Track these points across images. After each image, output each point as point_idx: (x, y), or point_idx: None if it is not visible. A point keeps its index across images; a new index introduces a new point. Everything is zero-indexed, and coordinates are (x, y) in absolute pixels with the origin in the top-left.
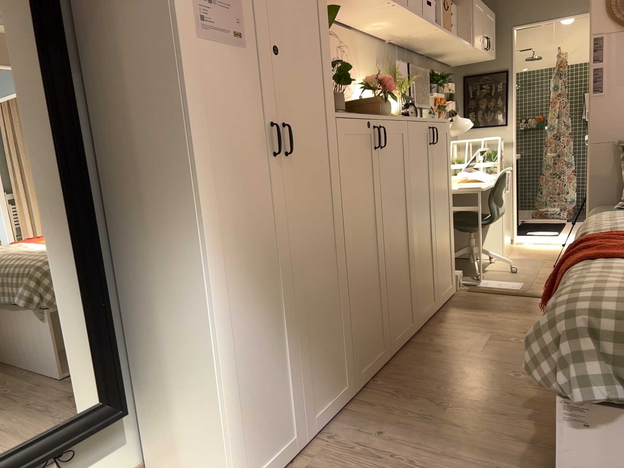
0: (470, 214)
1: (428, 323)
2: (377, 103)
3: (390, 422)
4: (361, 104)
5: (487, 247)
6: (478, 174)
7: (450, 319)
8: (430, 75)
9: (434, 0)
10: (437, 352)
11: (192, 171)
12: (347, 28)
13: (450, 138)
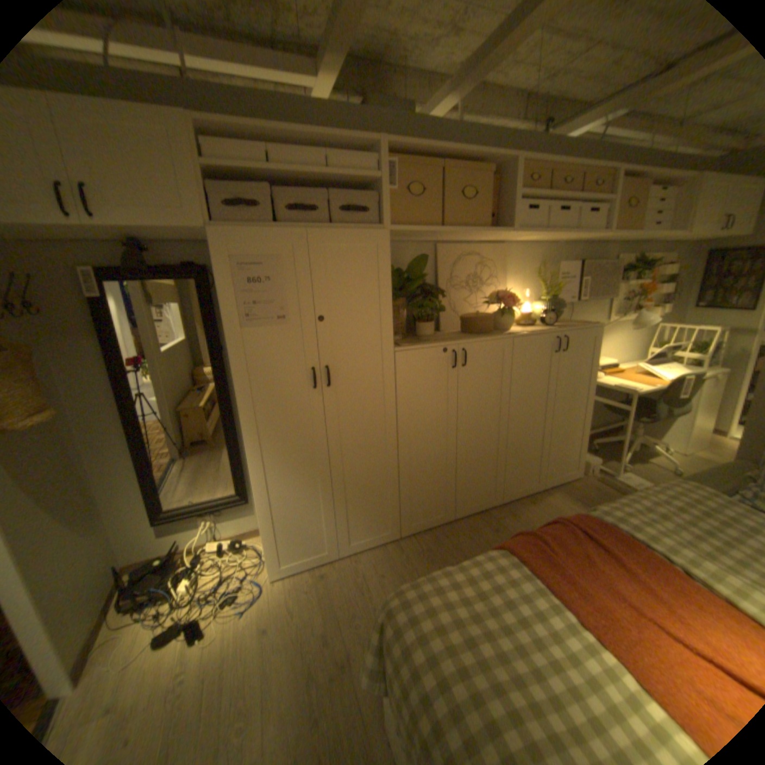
0: (647, 405)
1: (520, 499)
2: (484, 322)
3: (400, 569)
4: (469, 322)
5: (670, 438)
6: (663, 369)
7: (544, 503)
8: (637, 260)
9: (608, 202)
10: (496, 530)
11: (239, 405)
12: (496, 243)
13: (601, 341)
